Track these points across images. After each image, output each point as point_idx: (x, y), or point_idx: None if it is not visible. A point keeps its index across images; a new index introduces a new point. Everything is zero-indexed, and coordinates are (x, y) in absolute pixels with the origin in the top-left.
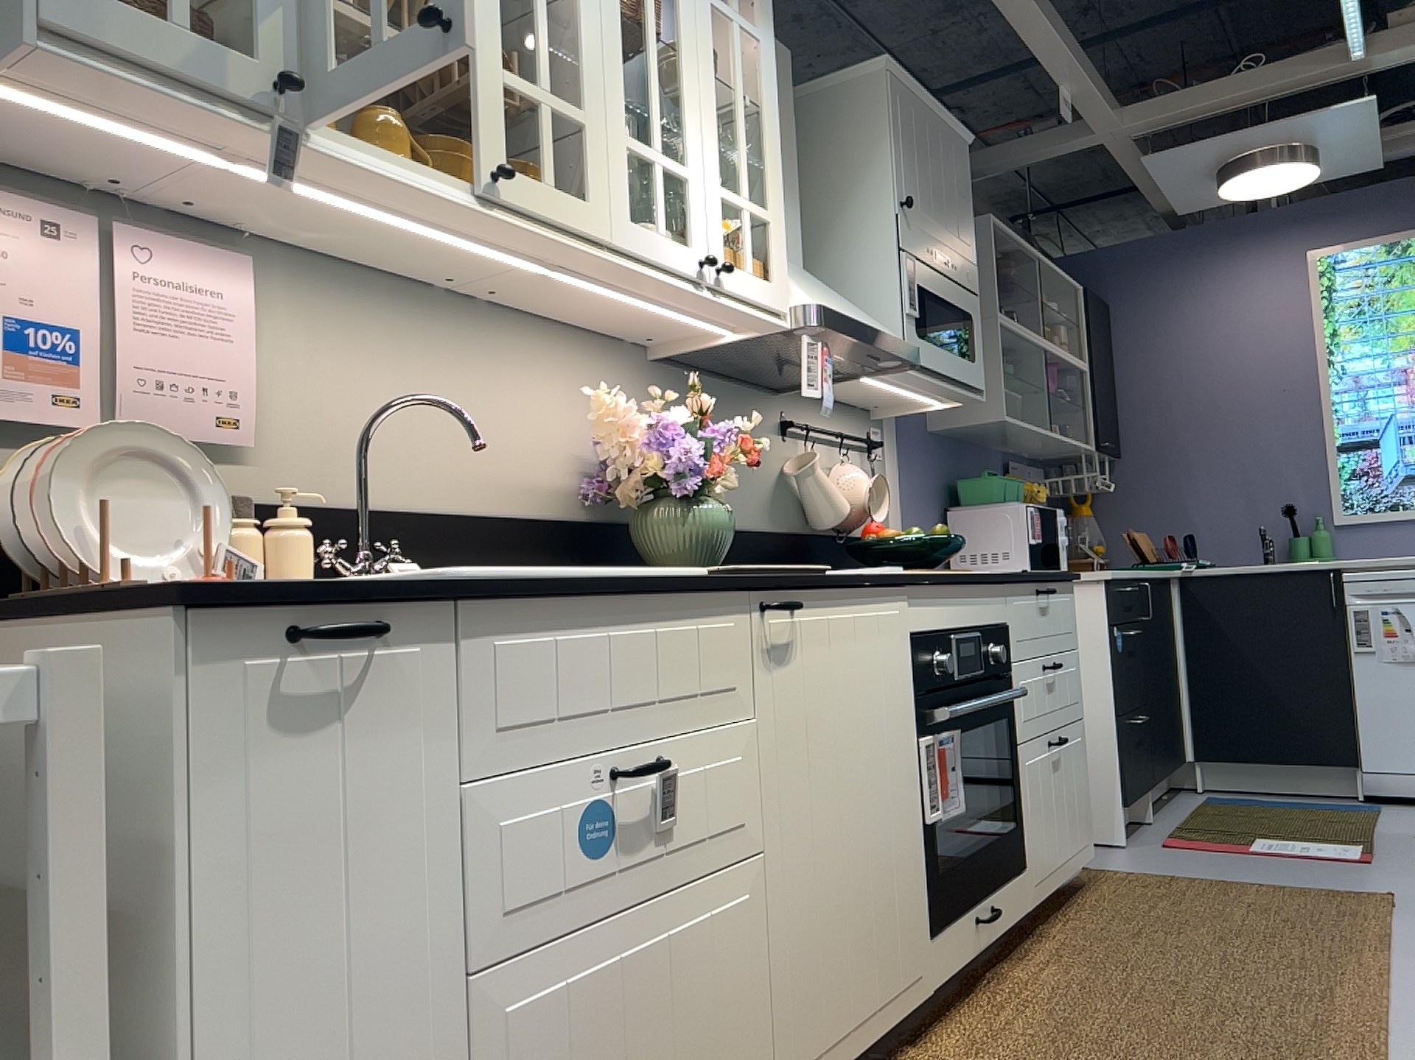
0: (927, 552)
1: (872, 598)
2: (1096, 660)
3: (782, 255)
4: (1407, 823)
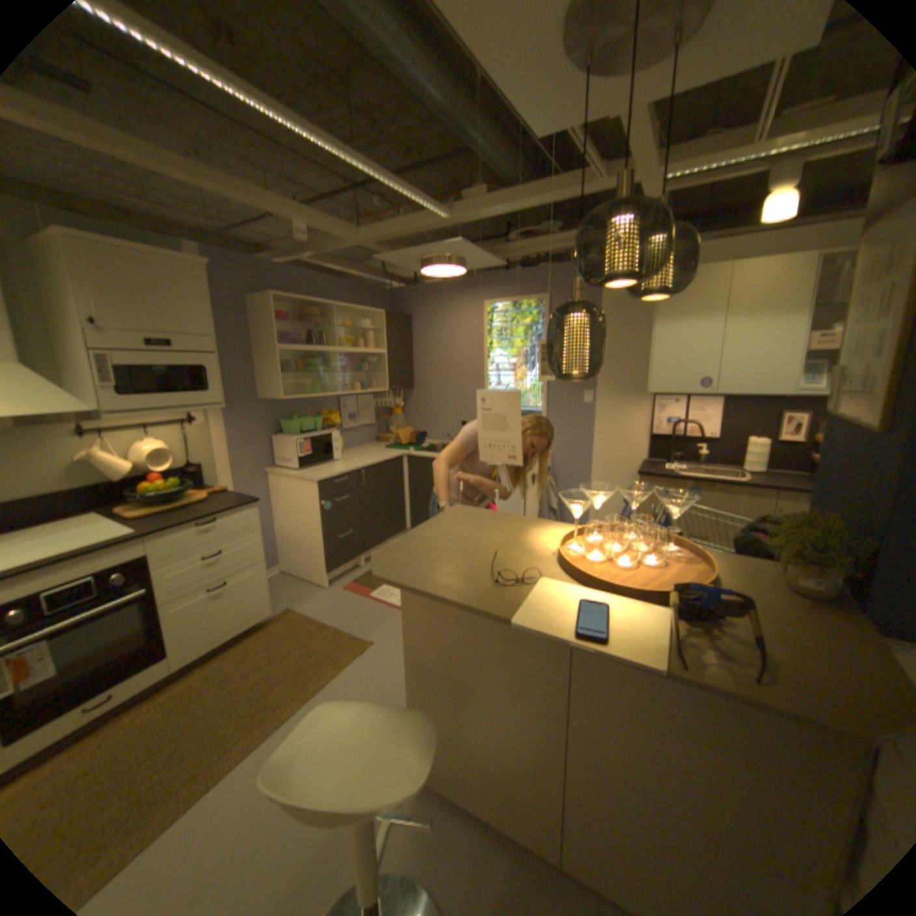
0: (159, 497)
1: None
2: (315, 514)
3: None
4: None
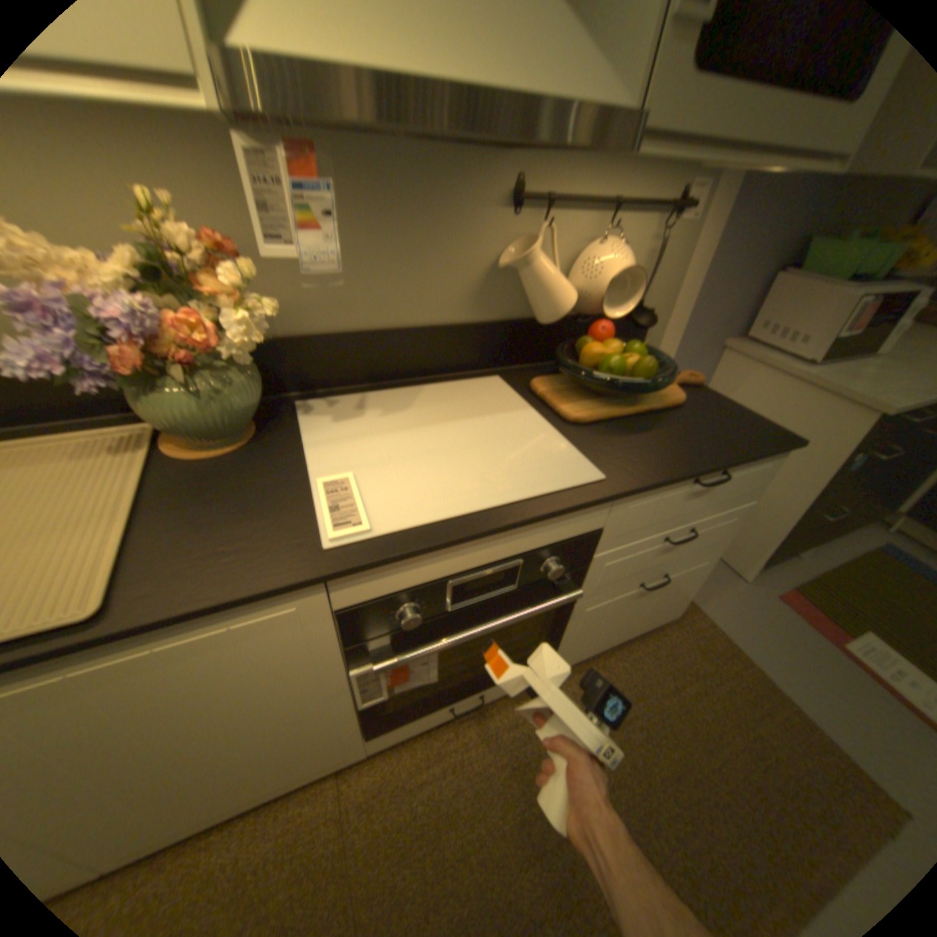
0: (617, 380)
1: (201, 622)
2: (817, 469)
3: None
4: None
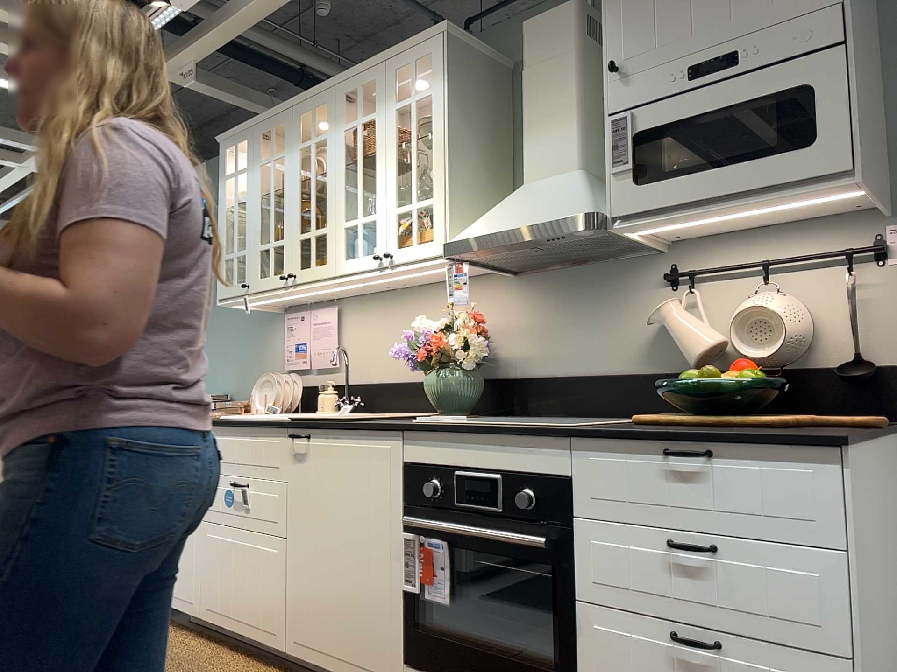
0: (697, 395)
1: (363, 437)
2: None
3: (440, 218)
4: None
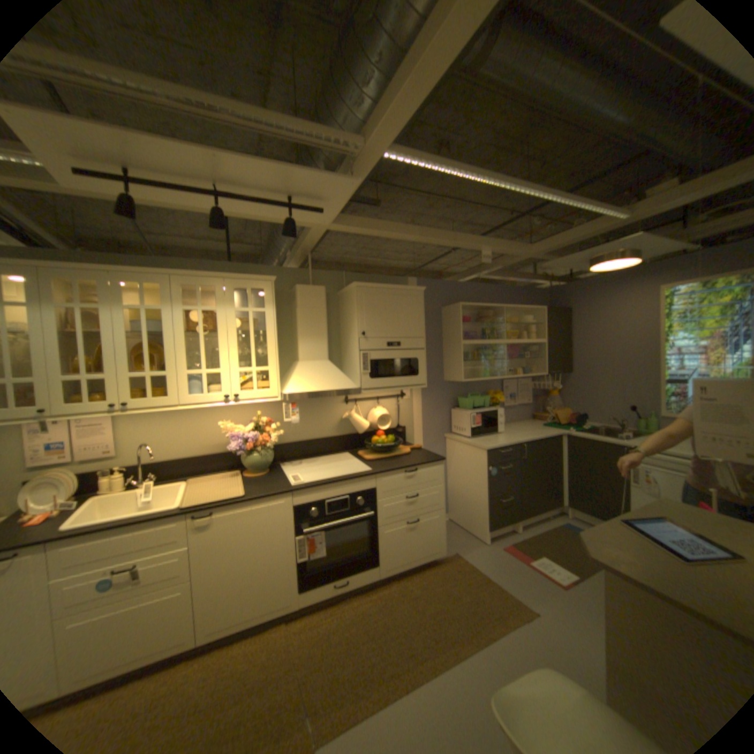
0: (383, 447)
1: (264, 501)
2: (483, 478)
3: (275, 379)
4: None
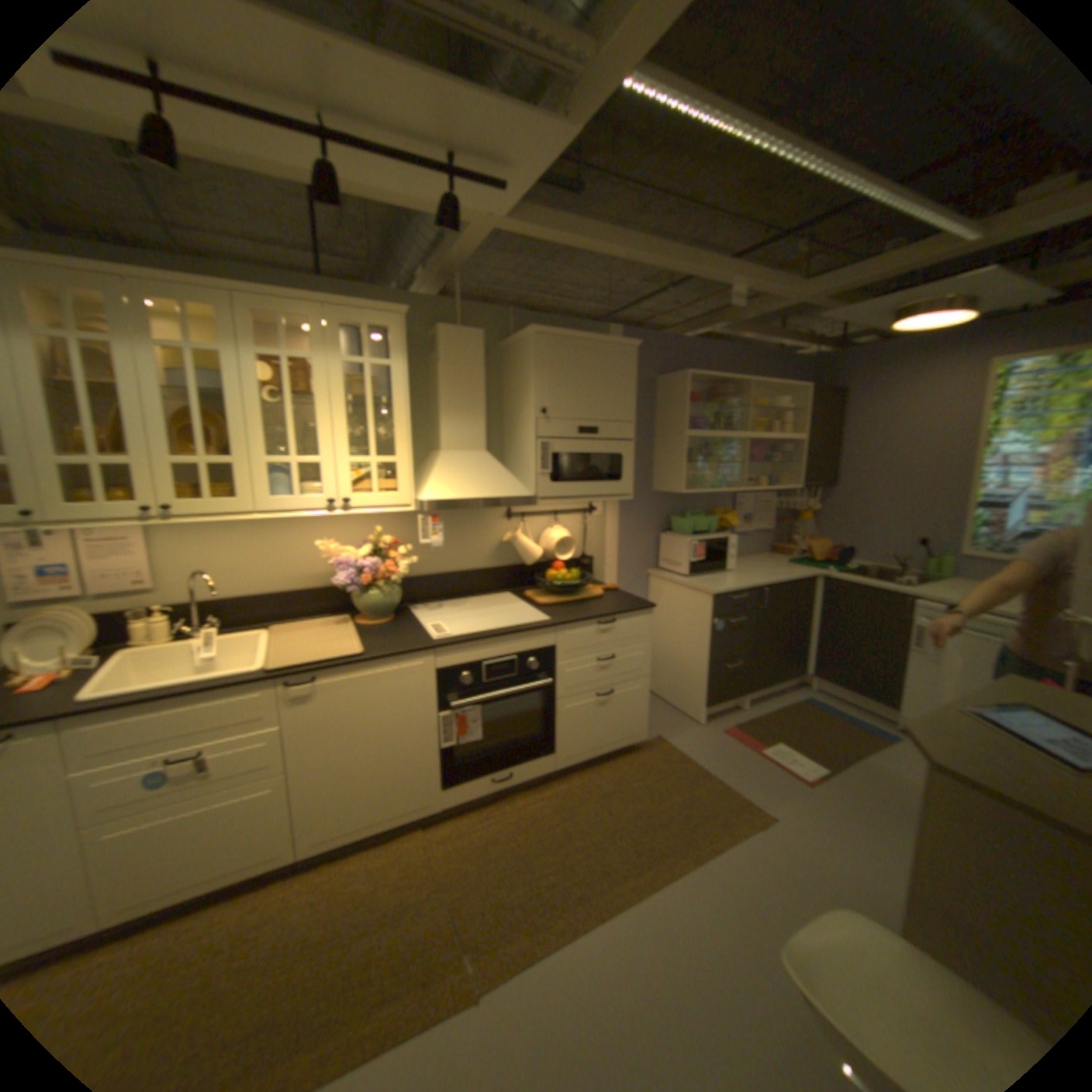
0: (565, 586)
1: (395, 661)
2: (704, 634)
3: (408, 477)
4: (894, 764)
